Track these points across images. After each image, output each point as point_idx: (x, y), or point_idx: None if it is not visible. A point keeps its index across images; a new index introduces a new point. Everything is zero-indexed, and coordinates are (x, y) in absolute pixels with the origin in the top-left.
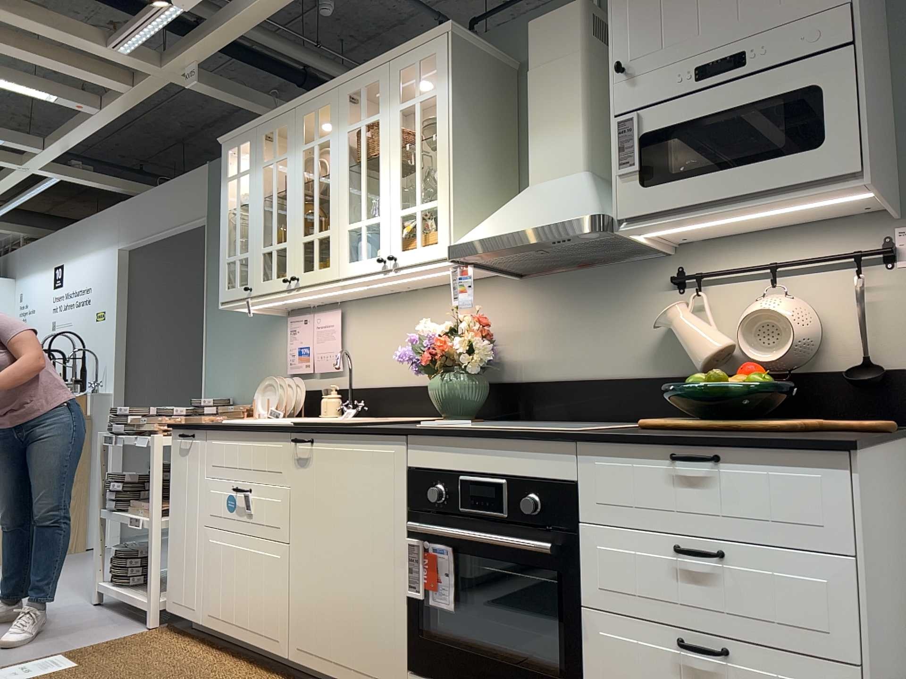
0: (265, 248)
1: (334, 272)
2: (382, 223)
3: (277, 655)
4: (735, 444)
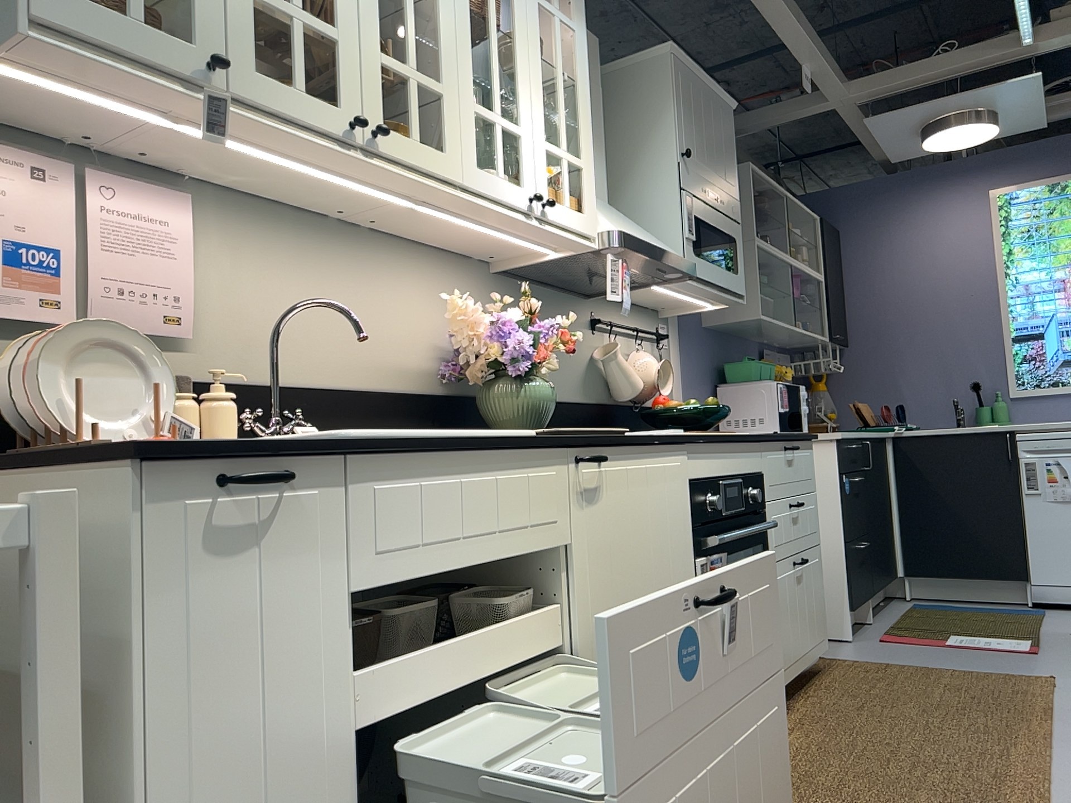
0: None
1: (457, 171)
2: (526, 143)
3: None
4: (802, 439)
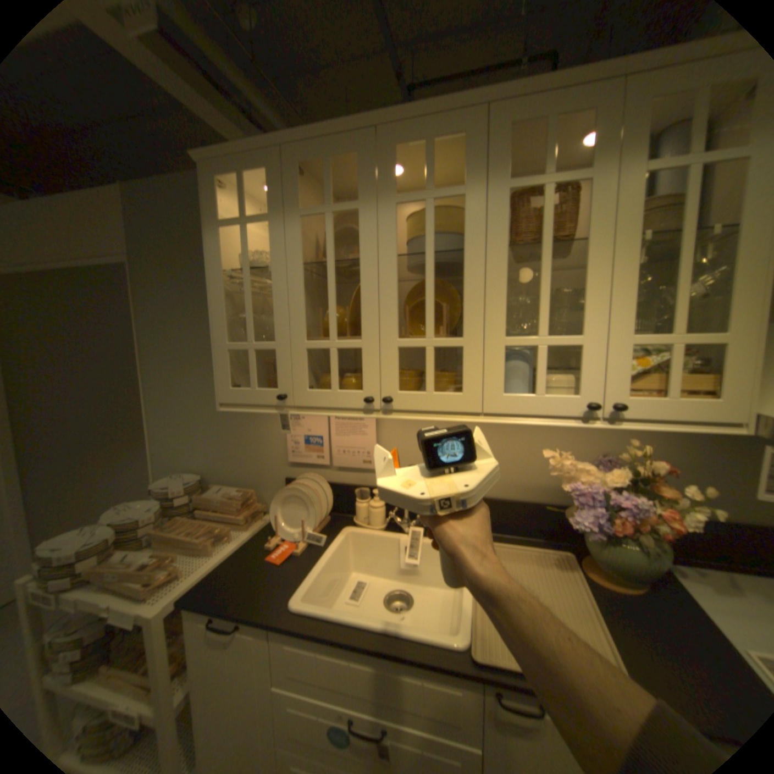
0: (313, 343)
1: (475, 404)
2: (592, 349)
3: None
4: None
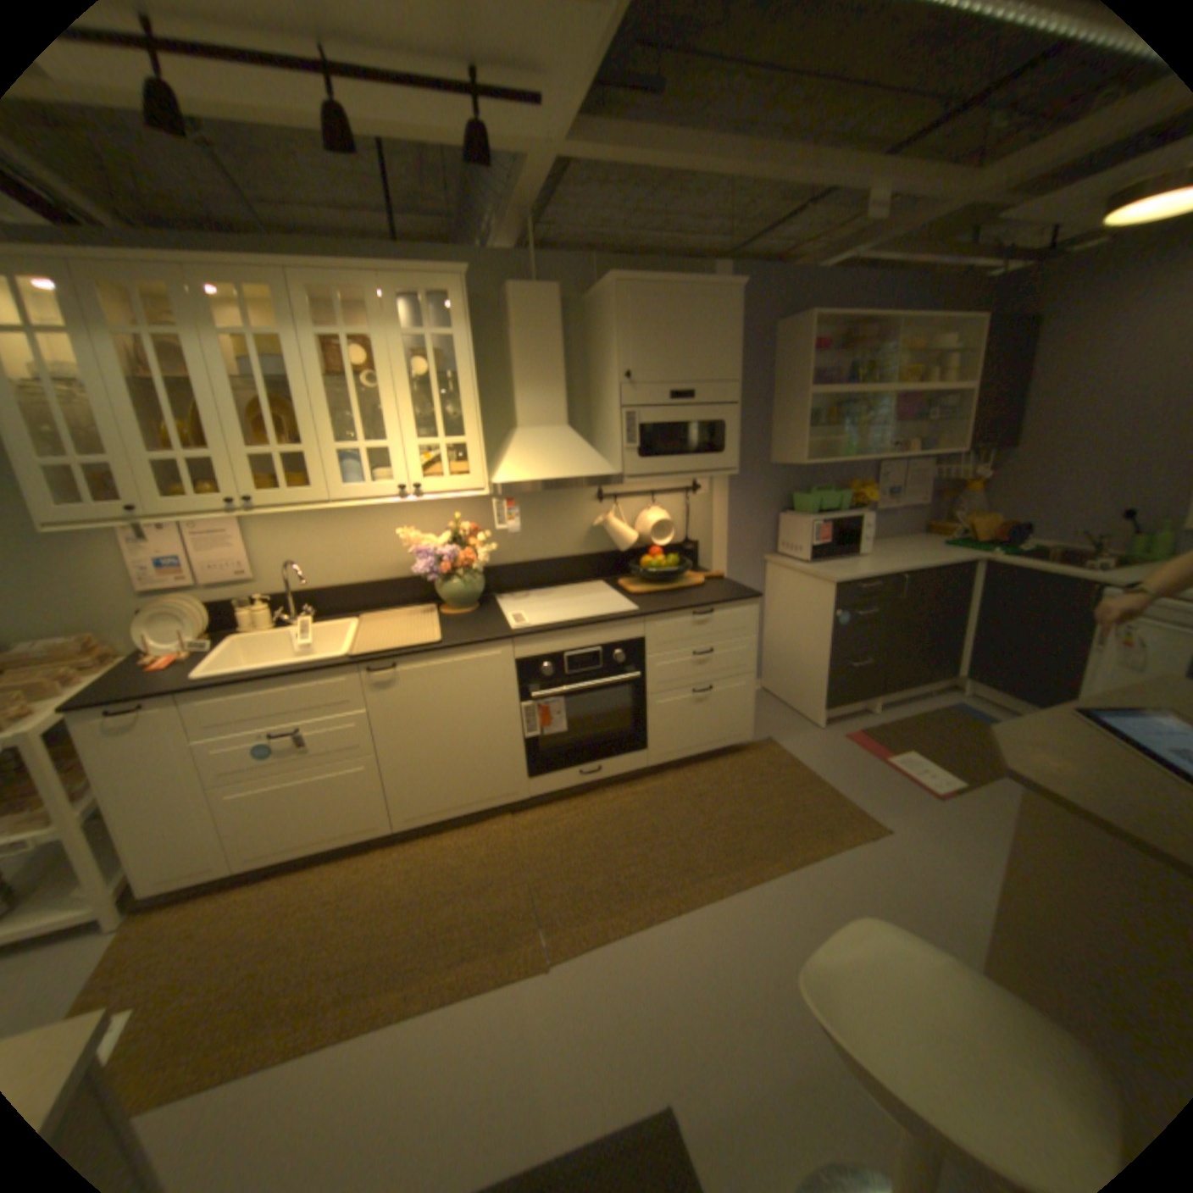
0: (159, 455)
1: (325, 495)
2: (396, 450)
3: (376, 838)
4: (722, 604)
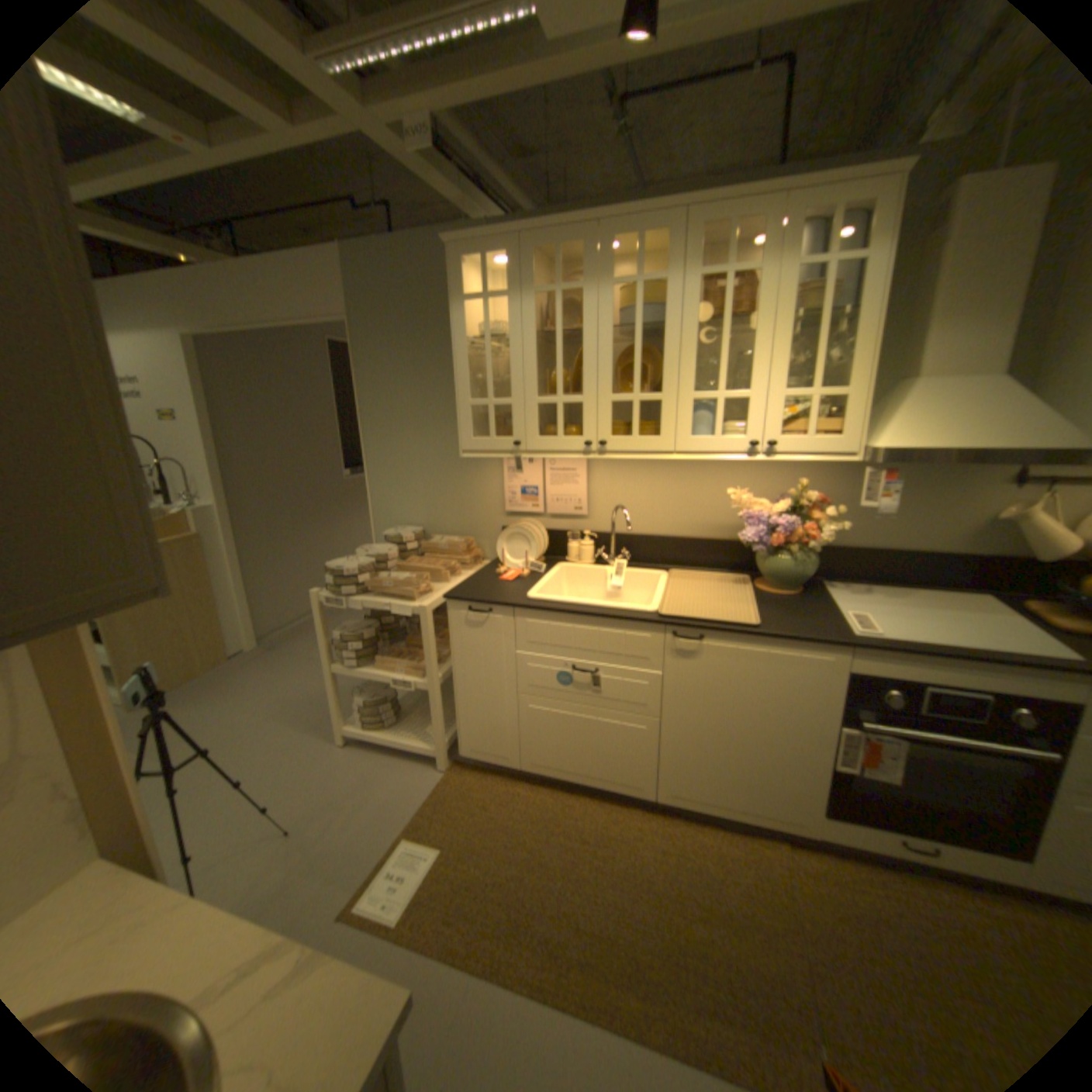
0: (543, 399)
1: (669, 445)
2: (755, 400)
3: (639, 798)
4: None
